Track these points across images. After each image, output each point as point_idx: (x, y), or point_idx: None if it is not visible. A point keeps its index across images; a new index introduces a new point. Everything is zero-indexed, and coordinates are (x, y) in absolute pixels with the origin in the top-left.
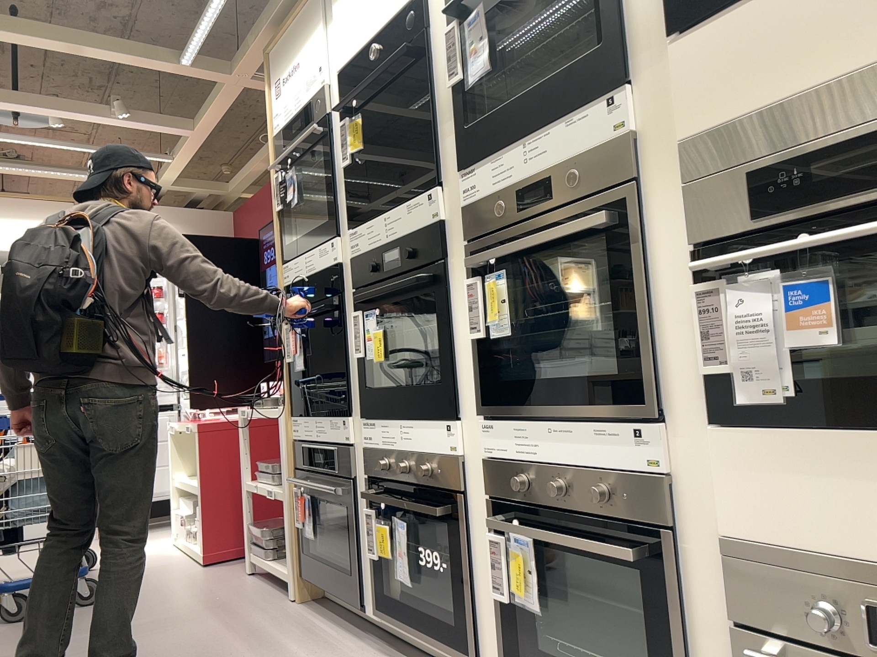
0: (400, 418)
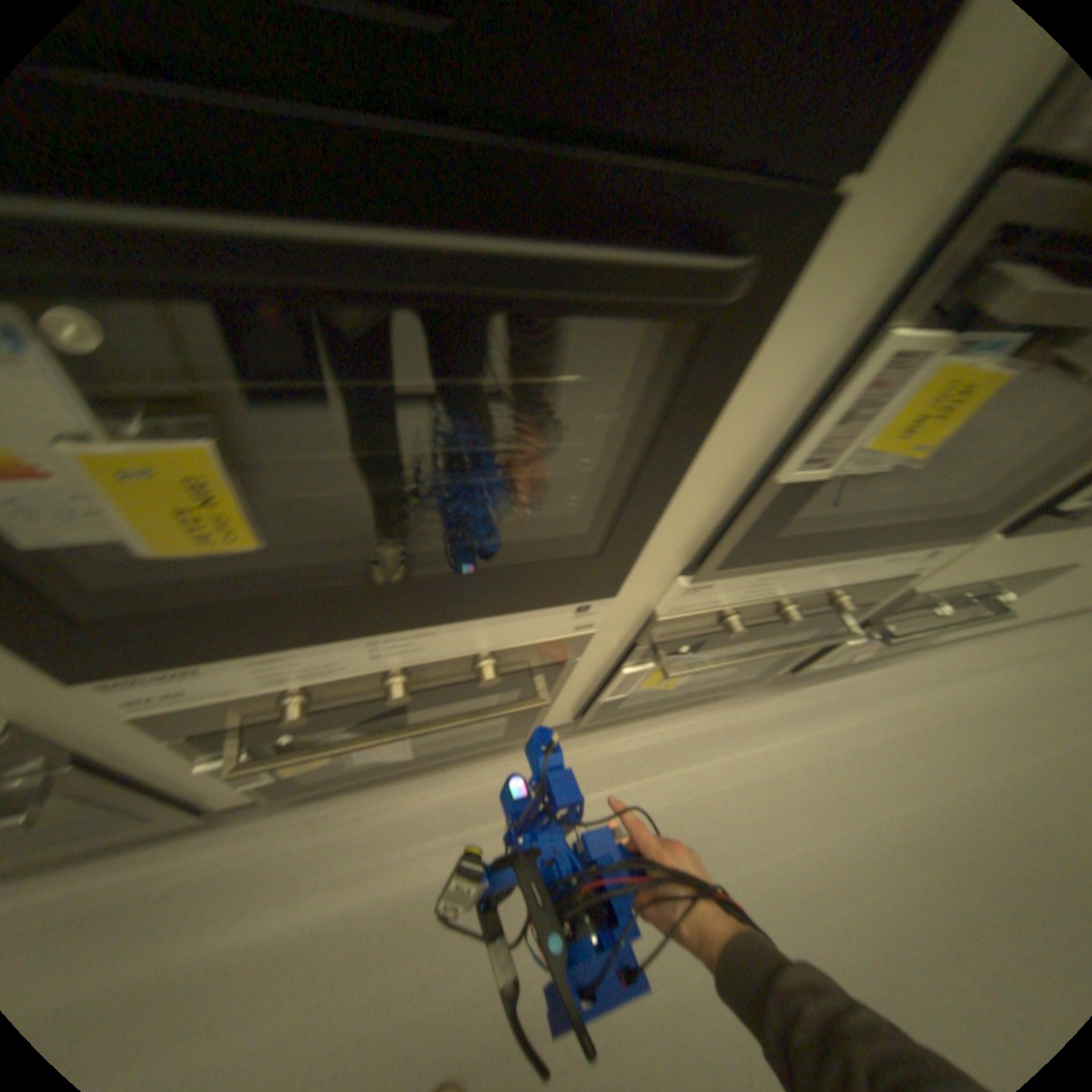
0: (375, 629)
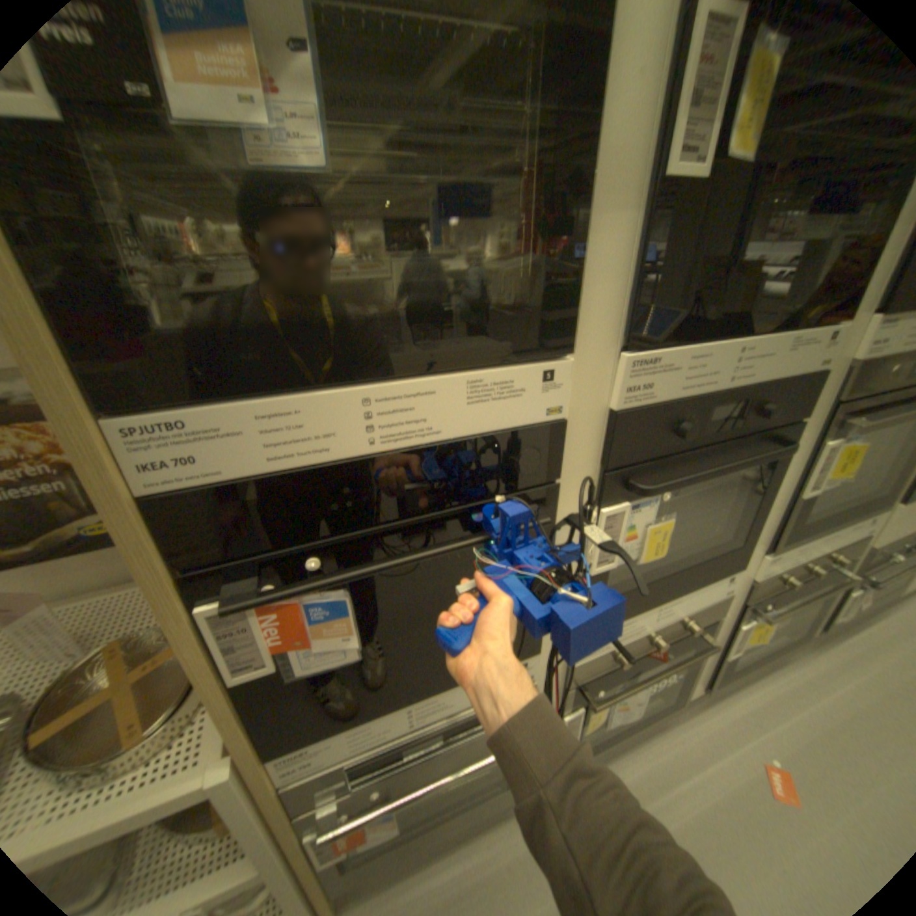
0: (663, 604)
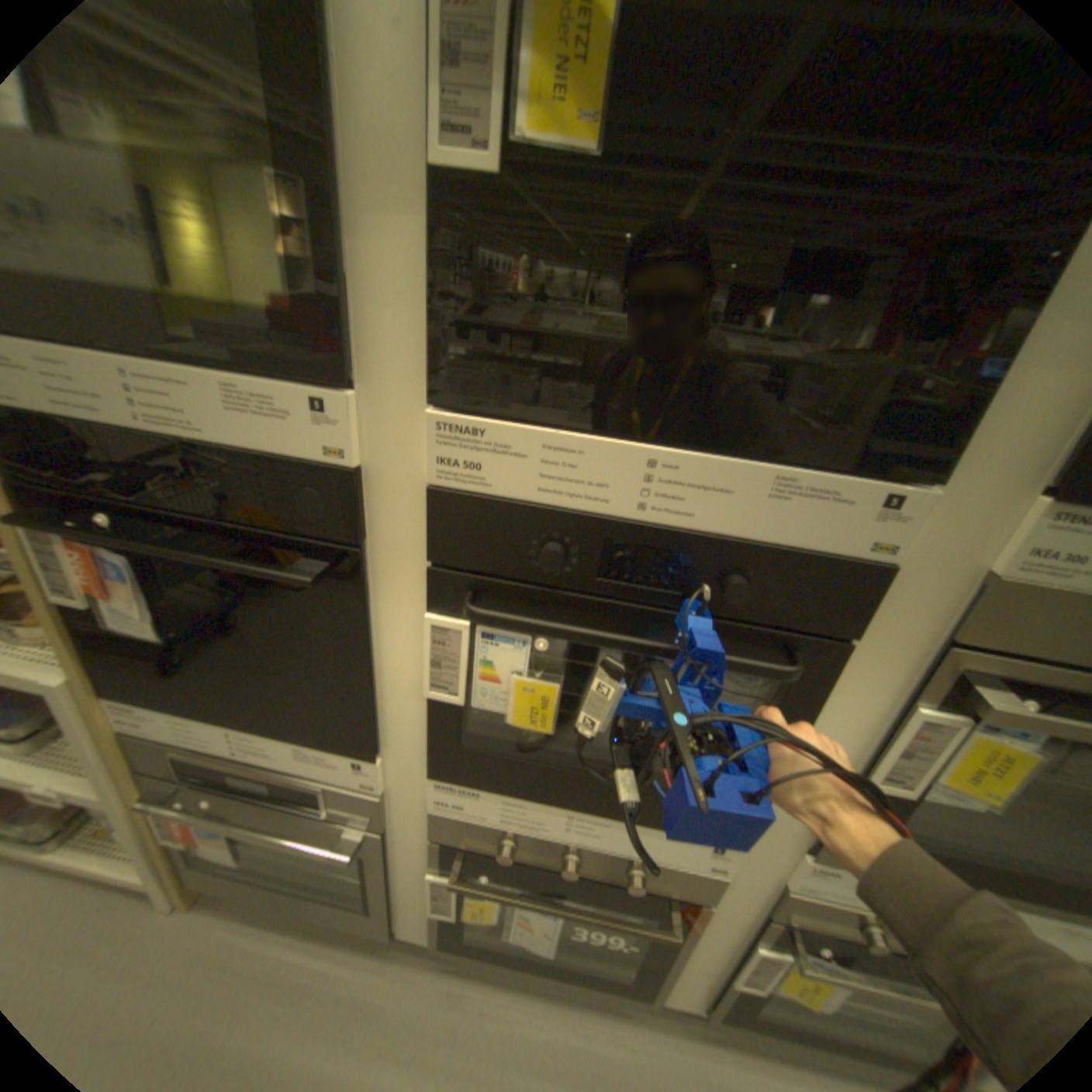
0: (574, 811)
